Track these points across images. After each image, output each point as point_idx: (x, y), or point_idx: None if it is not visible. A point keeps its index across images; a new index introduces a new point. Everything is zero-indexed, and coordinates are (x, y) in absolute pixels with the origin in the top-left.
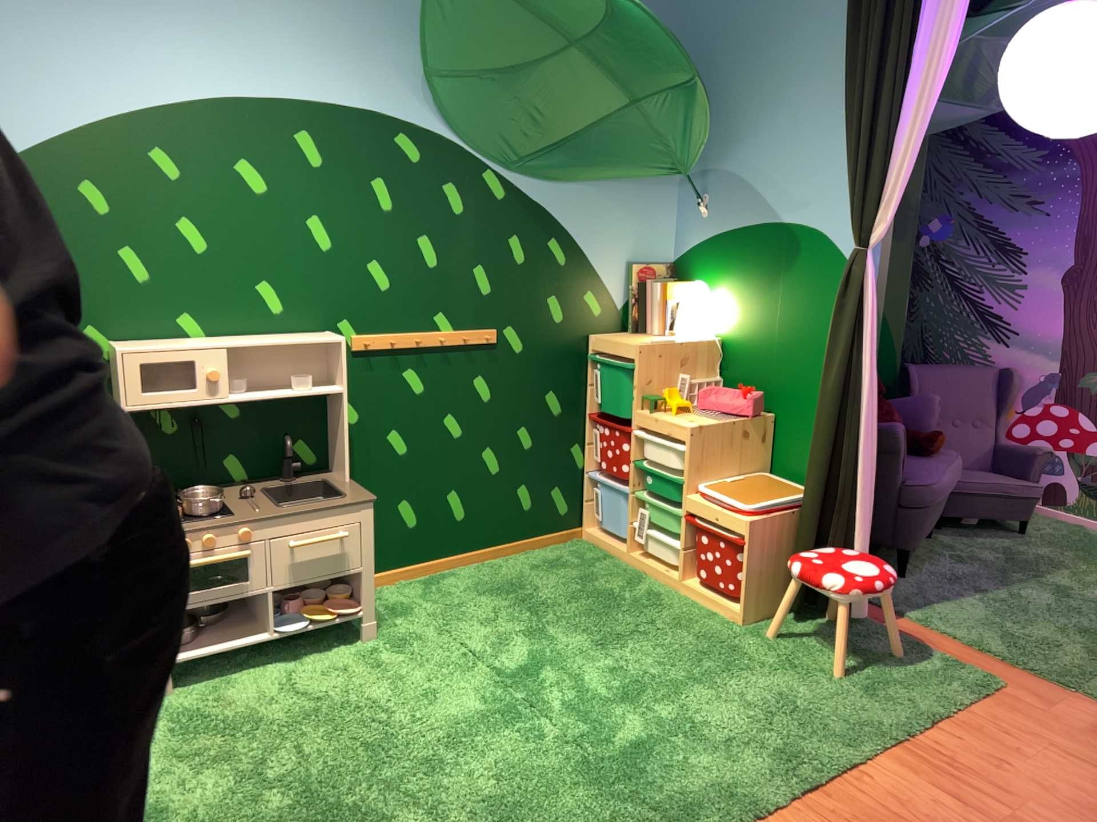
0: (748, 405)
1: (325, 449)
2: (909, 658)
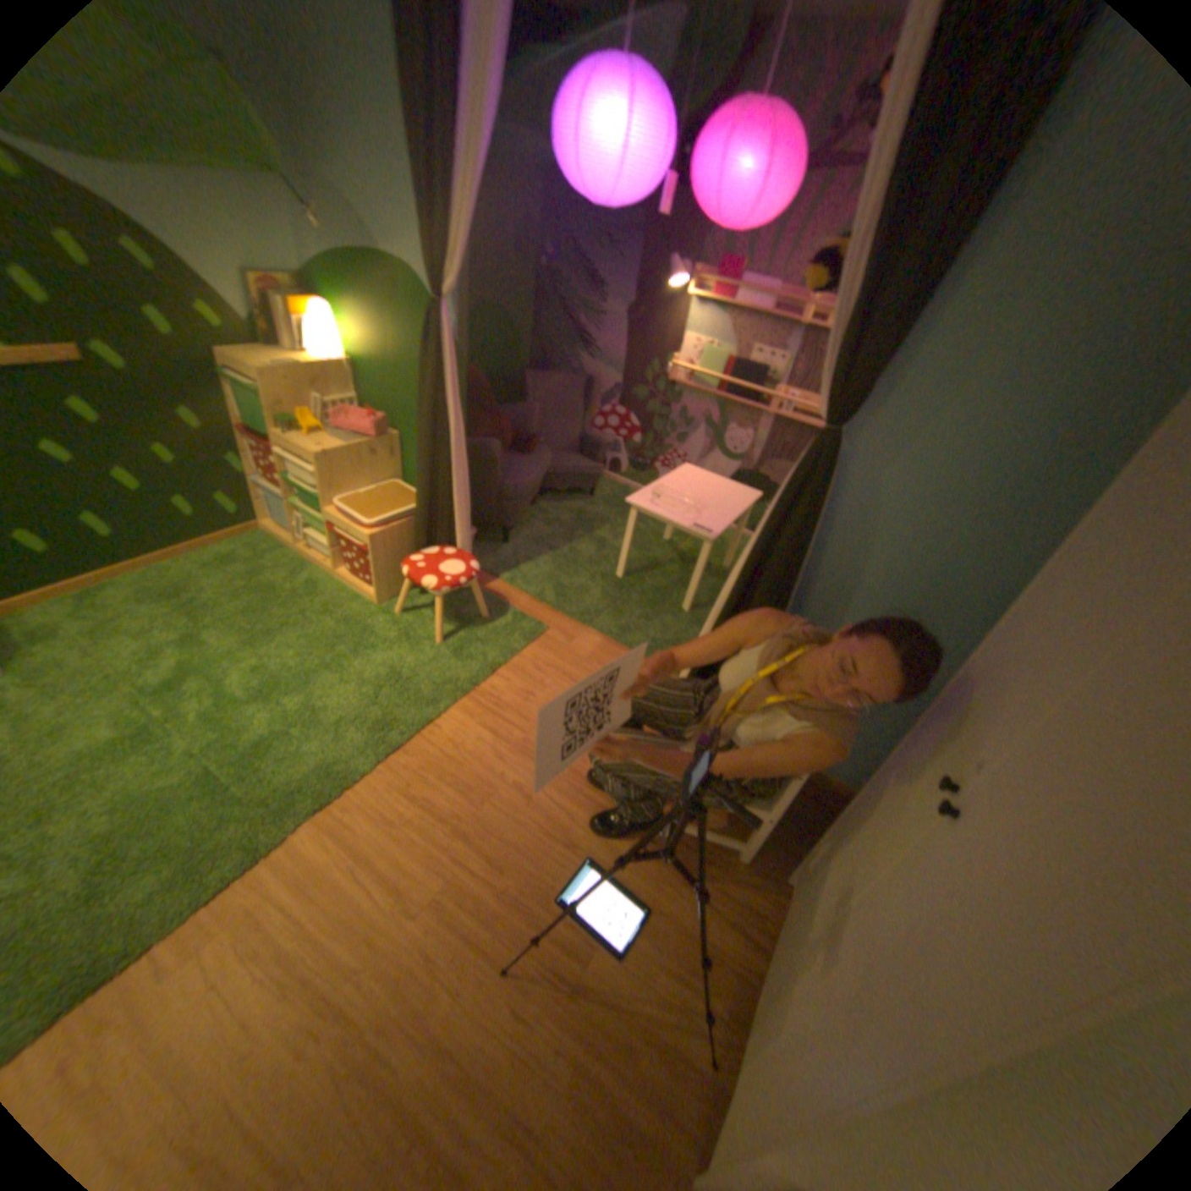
0: (370, 431)
1: None
2: (491, 620)
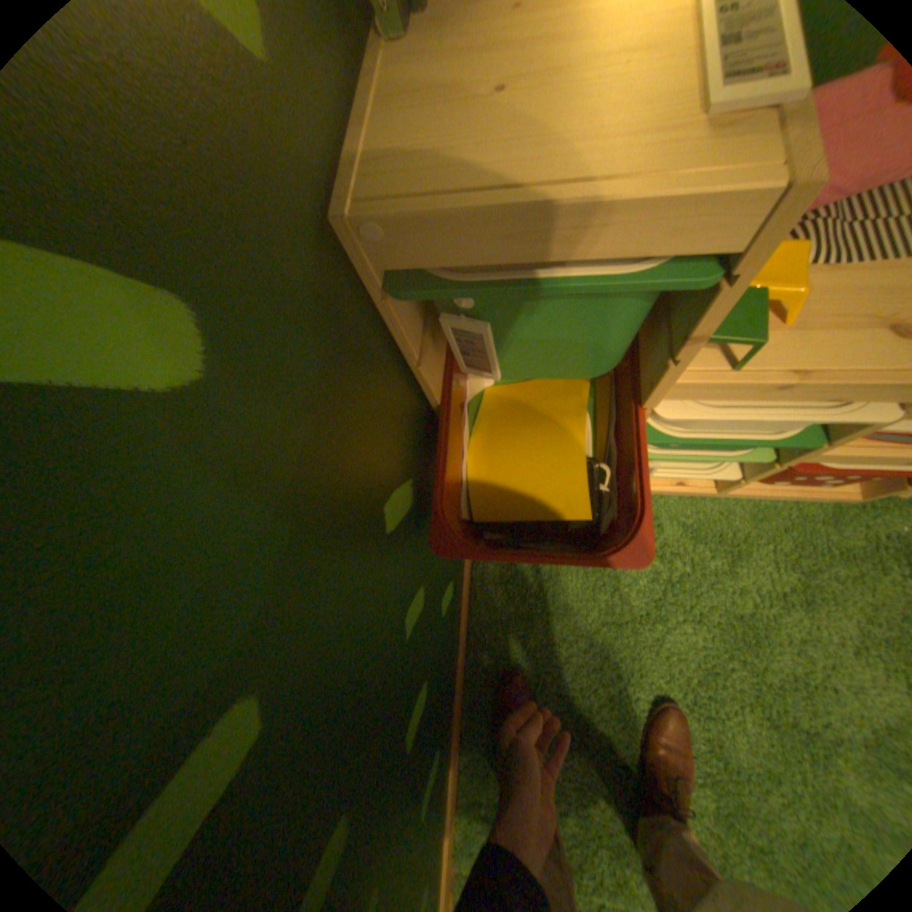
0: None
1: None
2: None
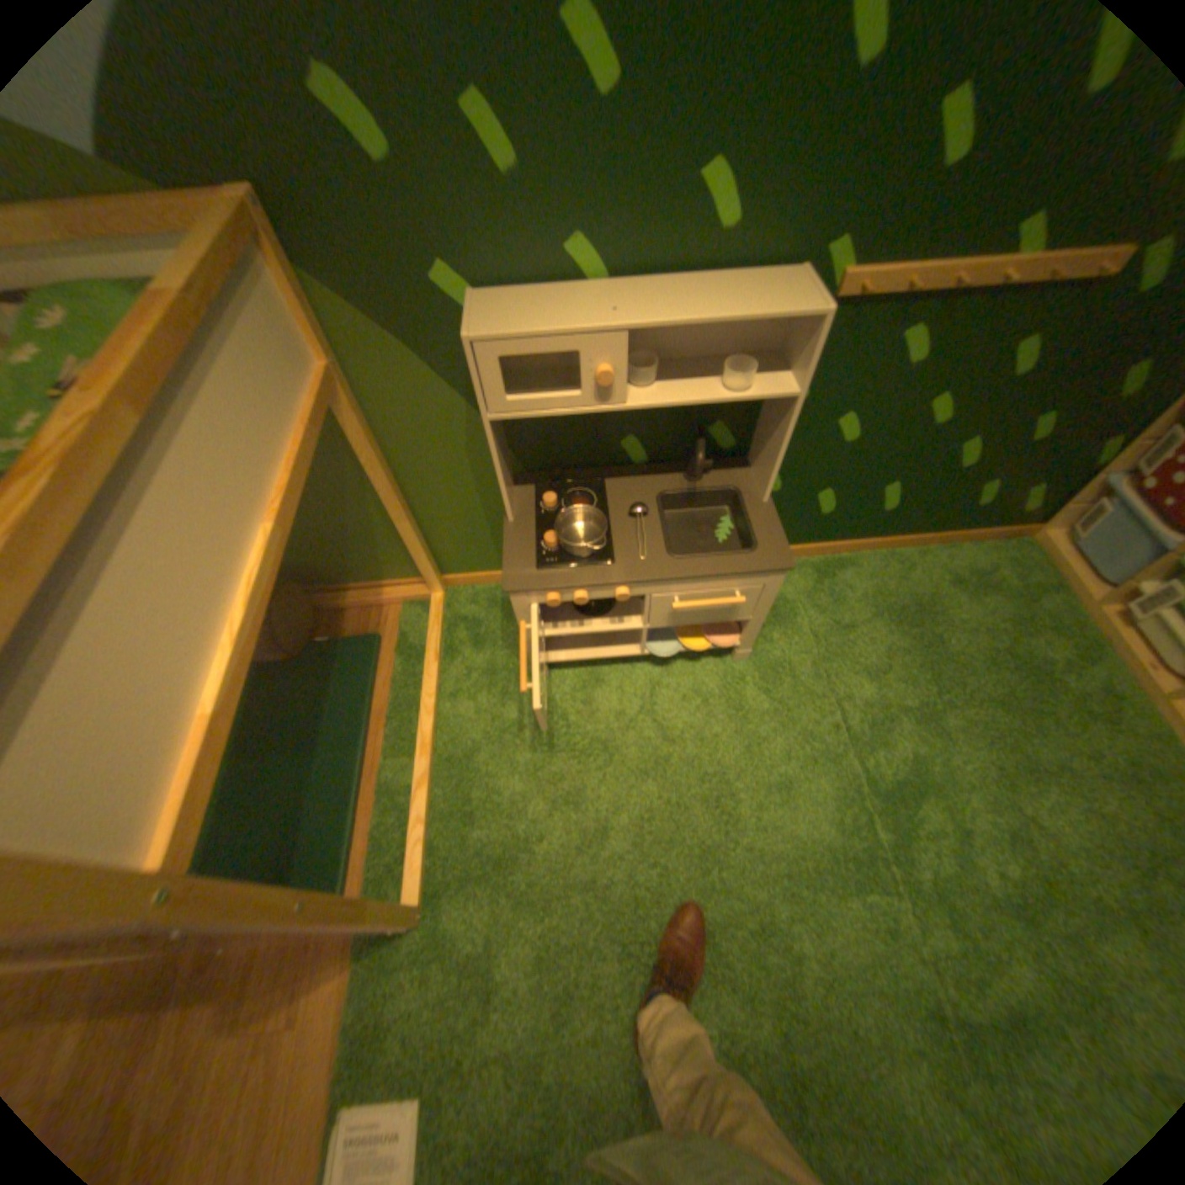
0: None
1: (749, 436)
2: None
